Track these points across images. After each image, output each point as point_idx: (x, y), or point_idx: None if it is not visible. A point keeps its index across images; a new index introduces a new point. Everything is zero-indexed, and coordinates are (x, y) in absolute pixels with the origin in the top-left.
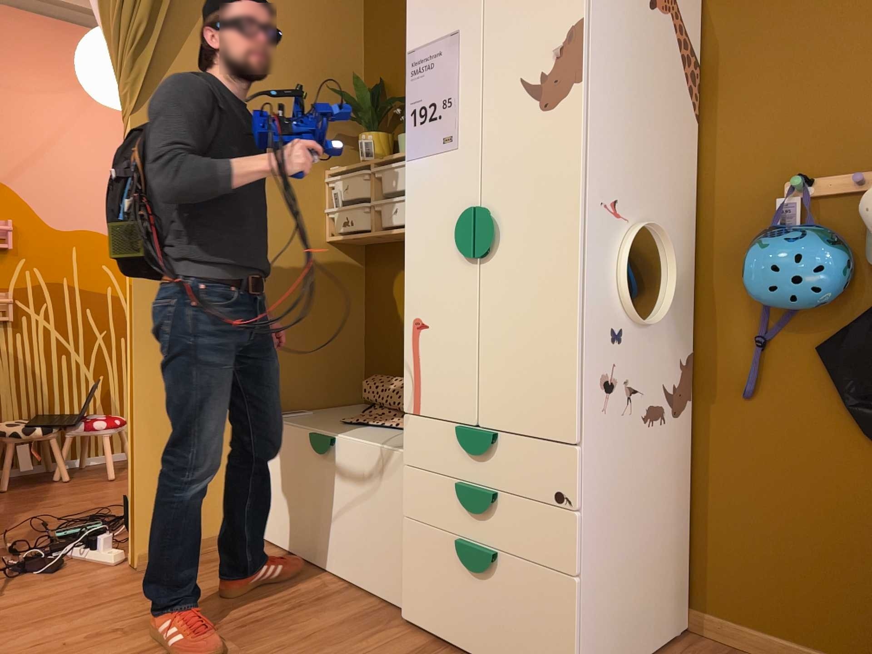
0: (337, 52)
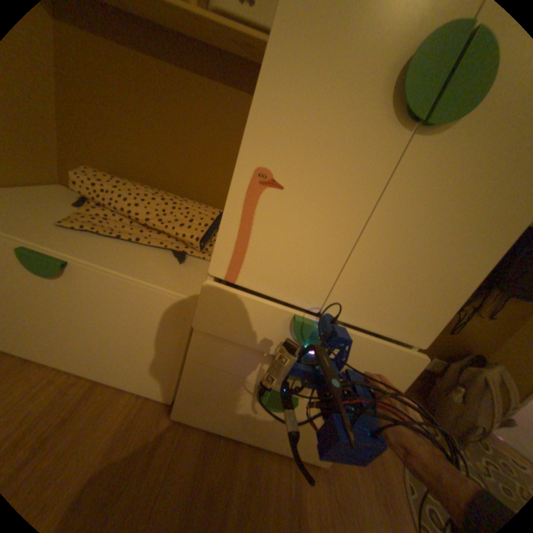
0: None
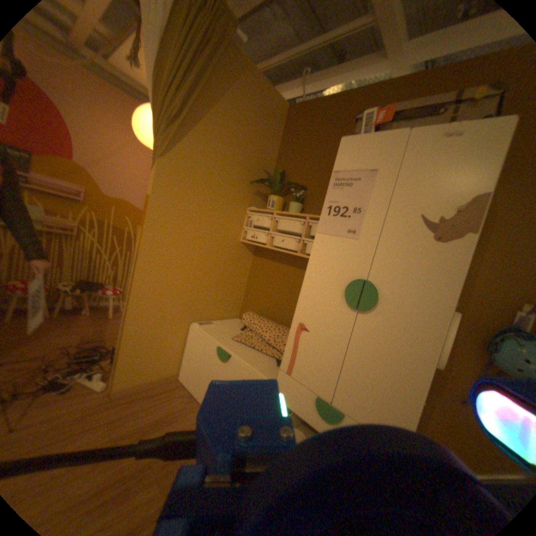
0: (266, 150)
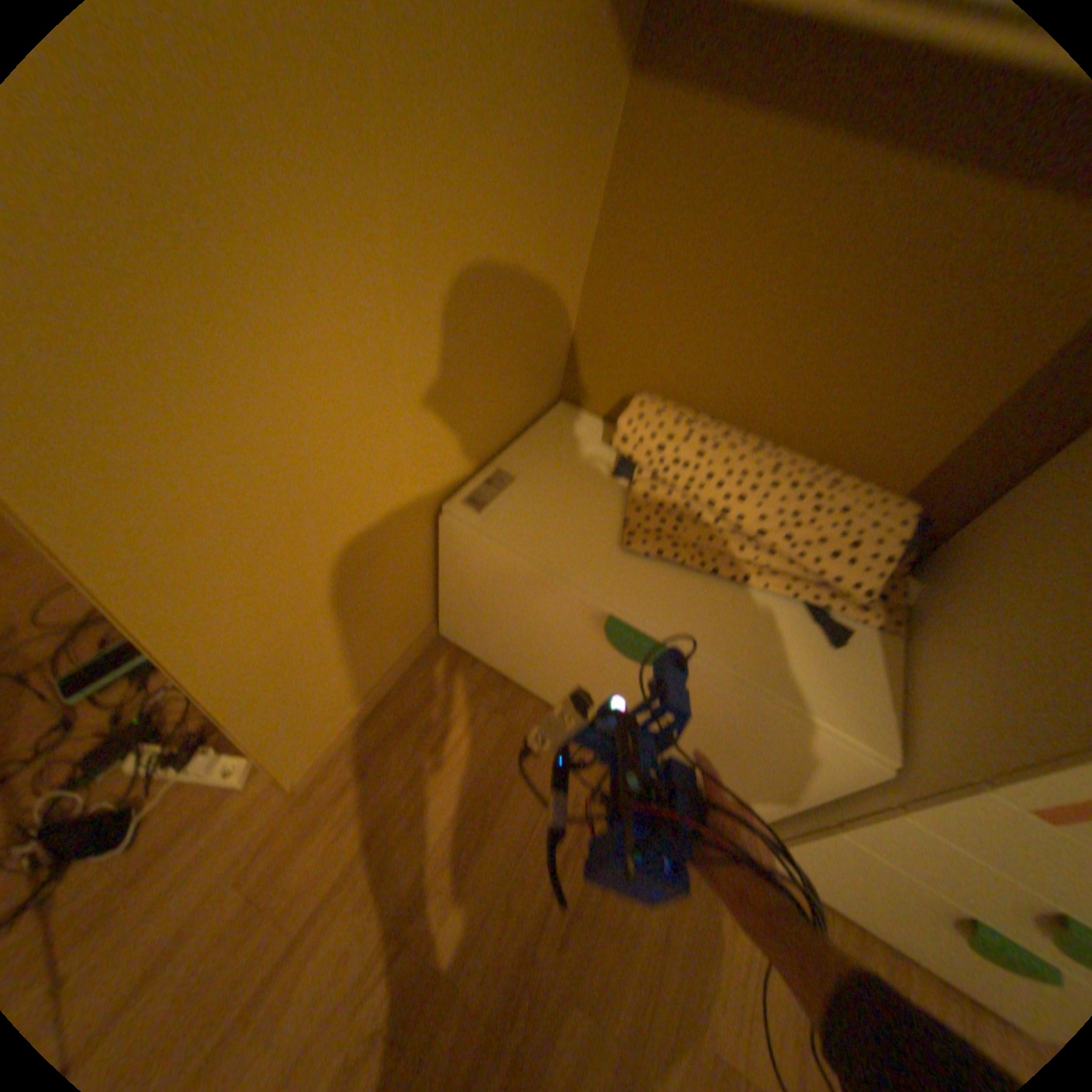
0: None
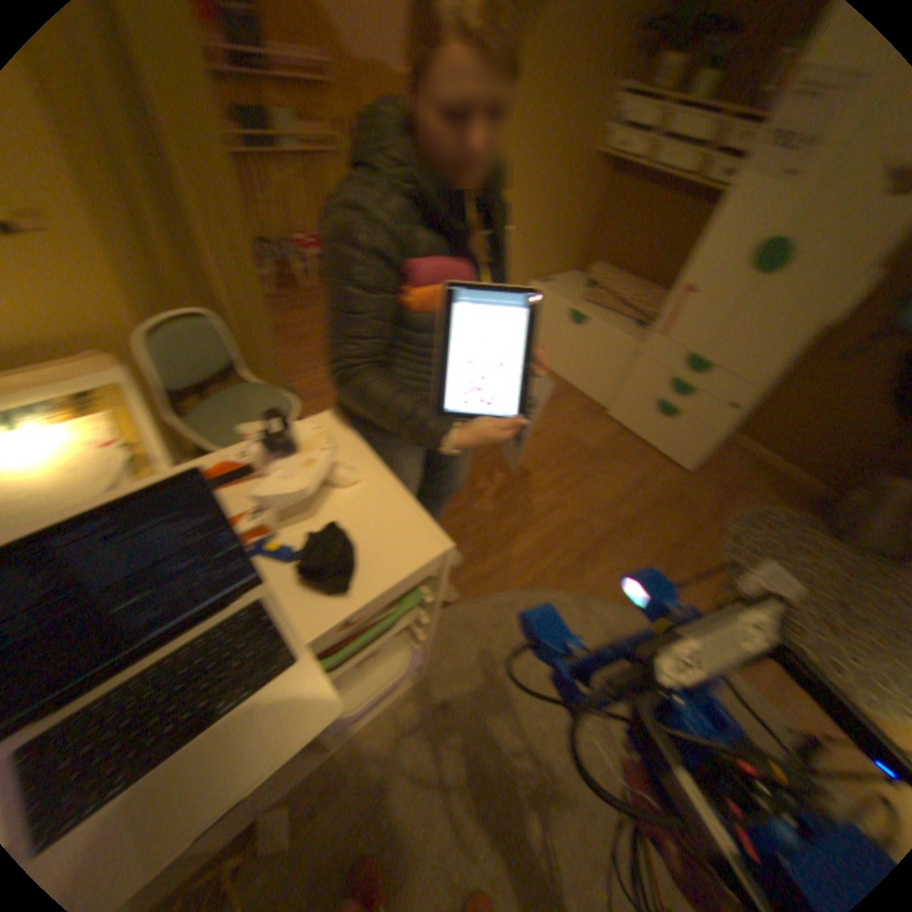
0: None
